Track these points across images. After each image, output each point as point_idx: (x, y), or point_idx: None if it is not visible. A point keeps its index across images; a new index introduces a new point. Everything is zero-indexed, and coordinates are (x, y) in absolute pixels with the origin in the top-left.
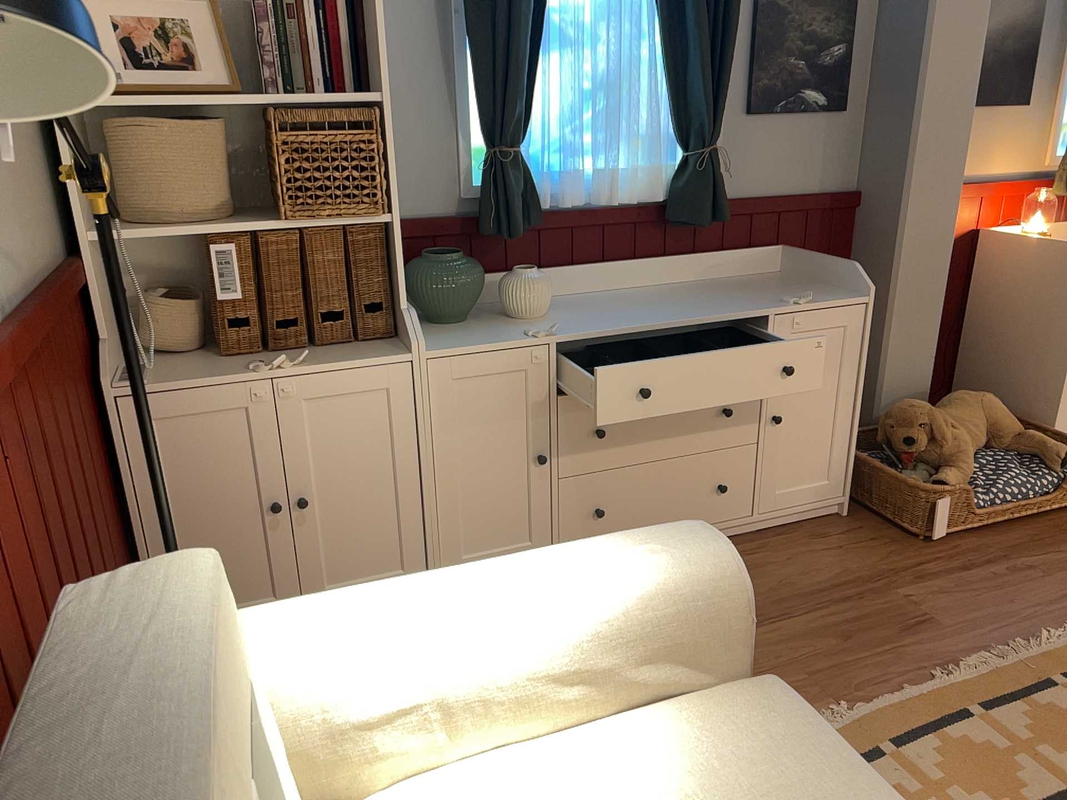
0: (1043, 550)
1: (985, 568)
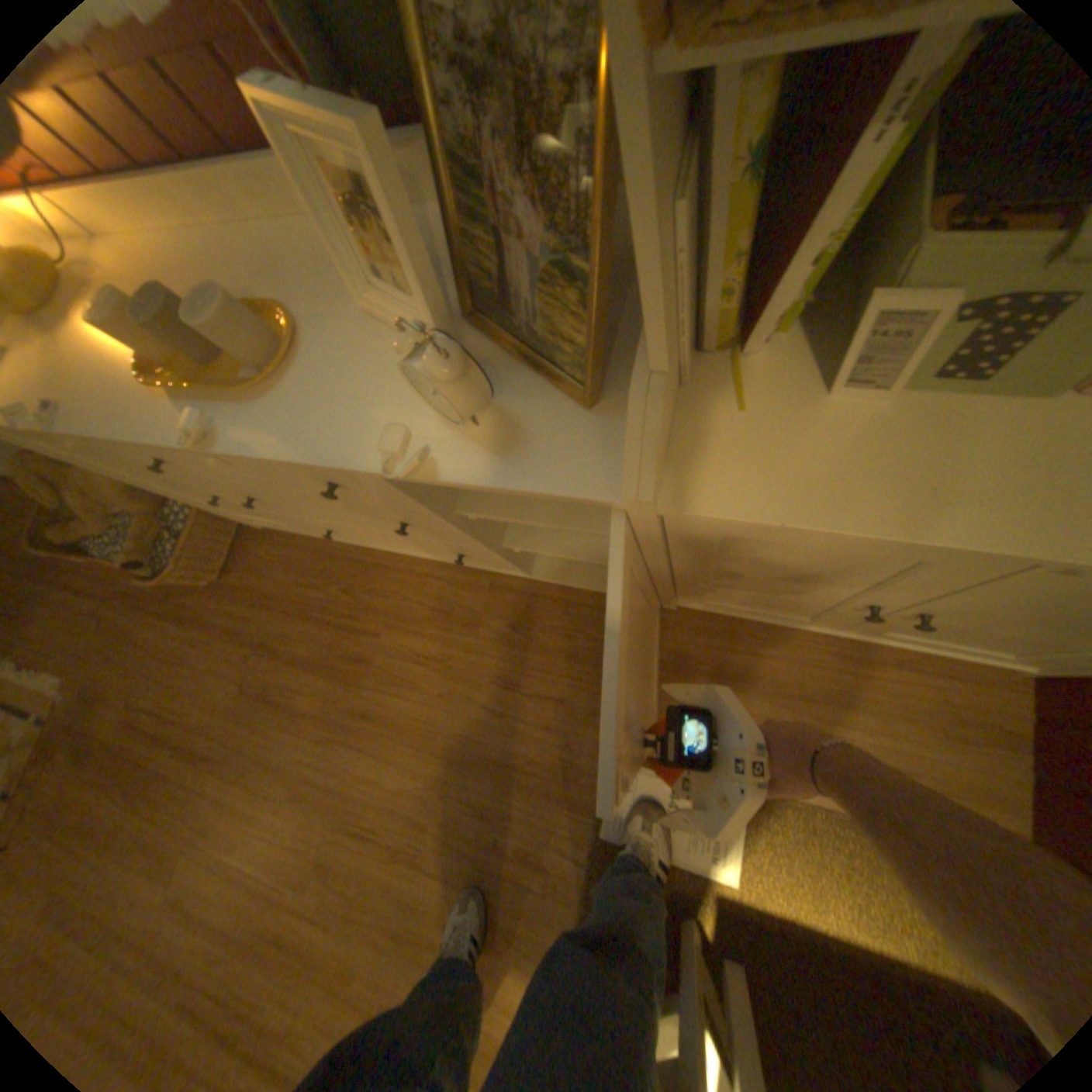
0: (126, 612)
1: (83, 602)
